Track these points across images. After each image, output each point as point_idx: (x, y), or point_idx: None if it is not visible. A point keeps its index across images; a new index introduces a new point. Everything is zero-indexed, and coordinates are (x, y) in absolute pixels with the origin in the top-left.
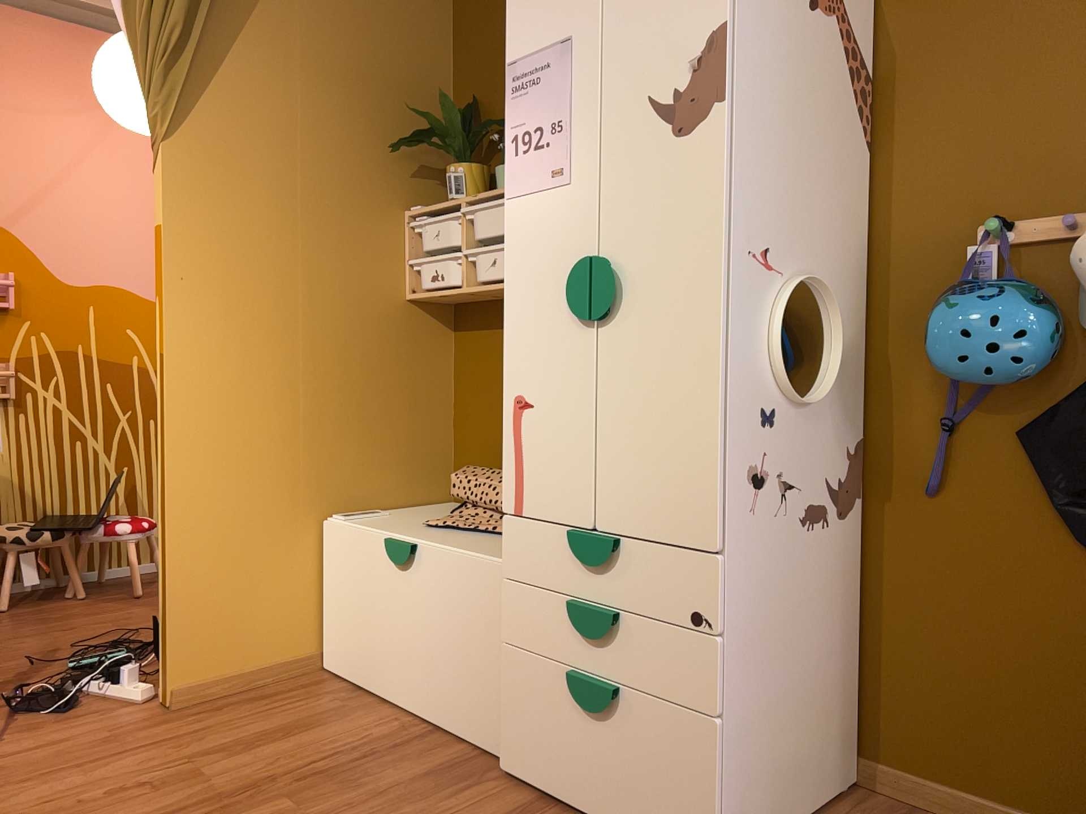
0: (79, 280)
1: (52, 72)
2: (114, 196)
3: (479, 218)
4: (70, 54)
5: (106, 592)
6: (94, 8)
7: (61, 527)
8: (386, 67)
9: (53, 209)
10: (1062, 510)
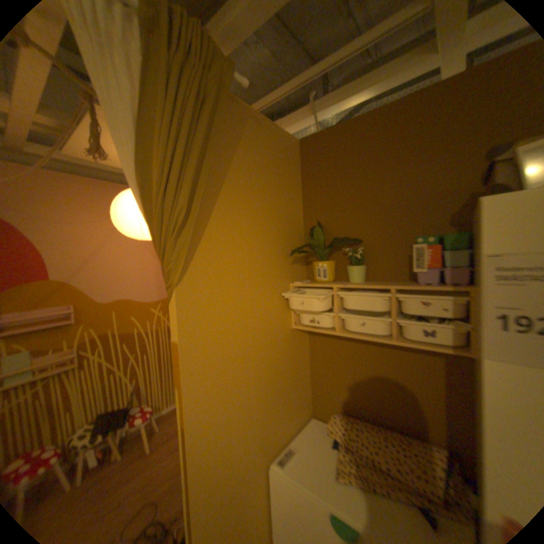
0: (105, 299)
1: (83, 202)
2: (119, 257)
3: (347, 297)
4: (92, 192)
5: (131, 450)
6: (102, 169)
7: (106, 430)
8: (278, 210)
9: (89, 268)
10: None
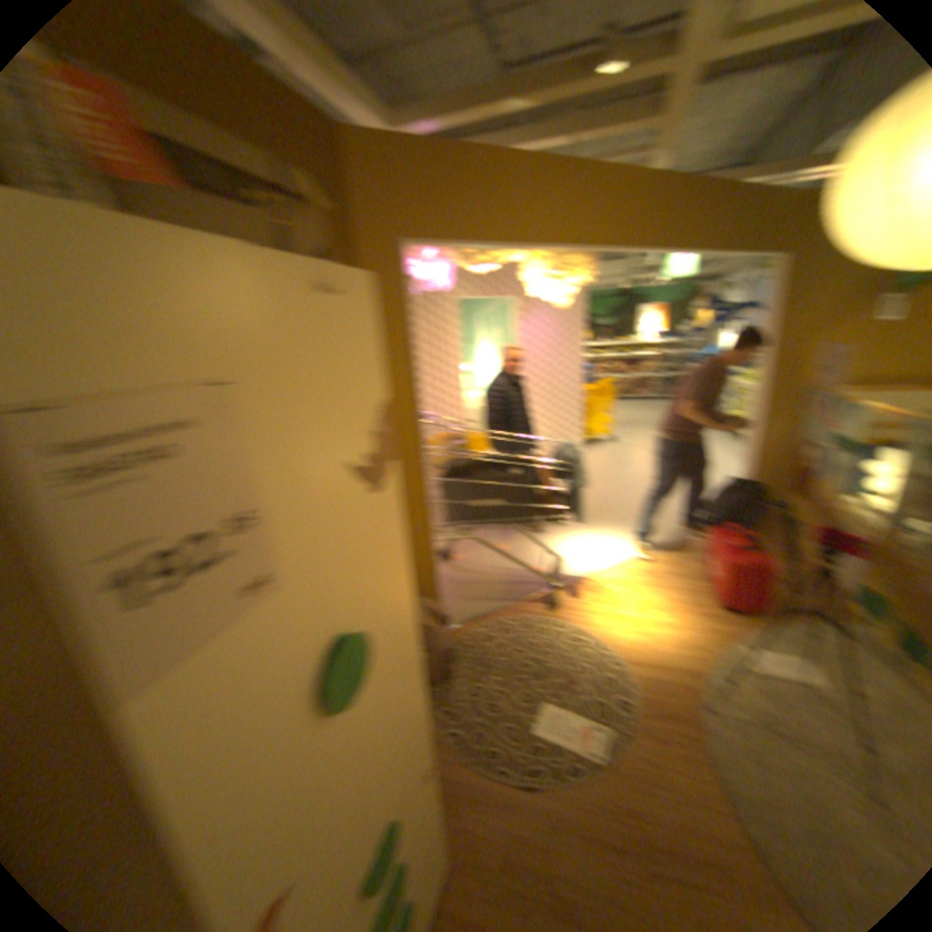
0: None
1: None
2: None
3: None
4: None
5: None
6: None
7: None
8: None
9: None
10: None
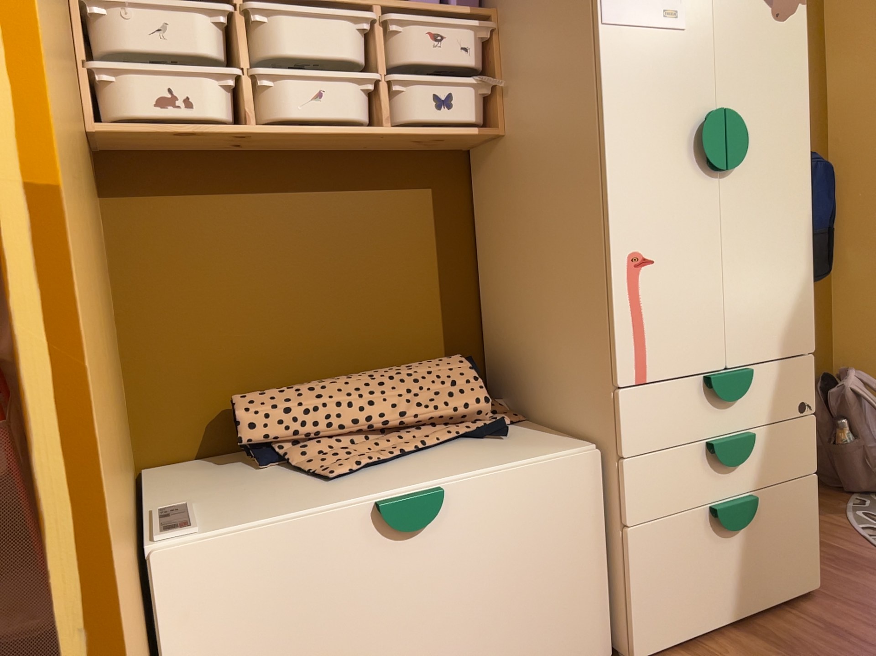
0: None
1: None
2: None
3: (275, 27)
4: None
5: None
6: None
7: None
8: None
9: None
10: None
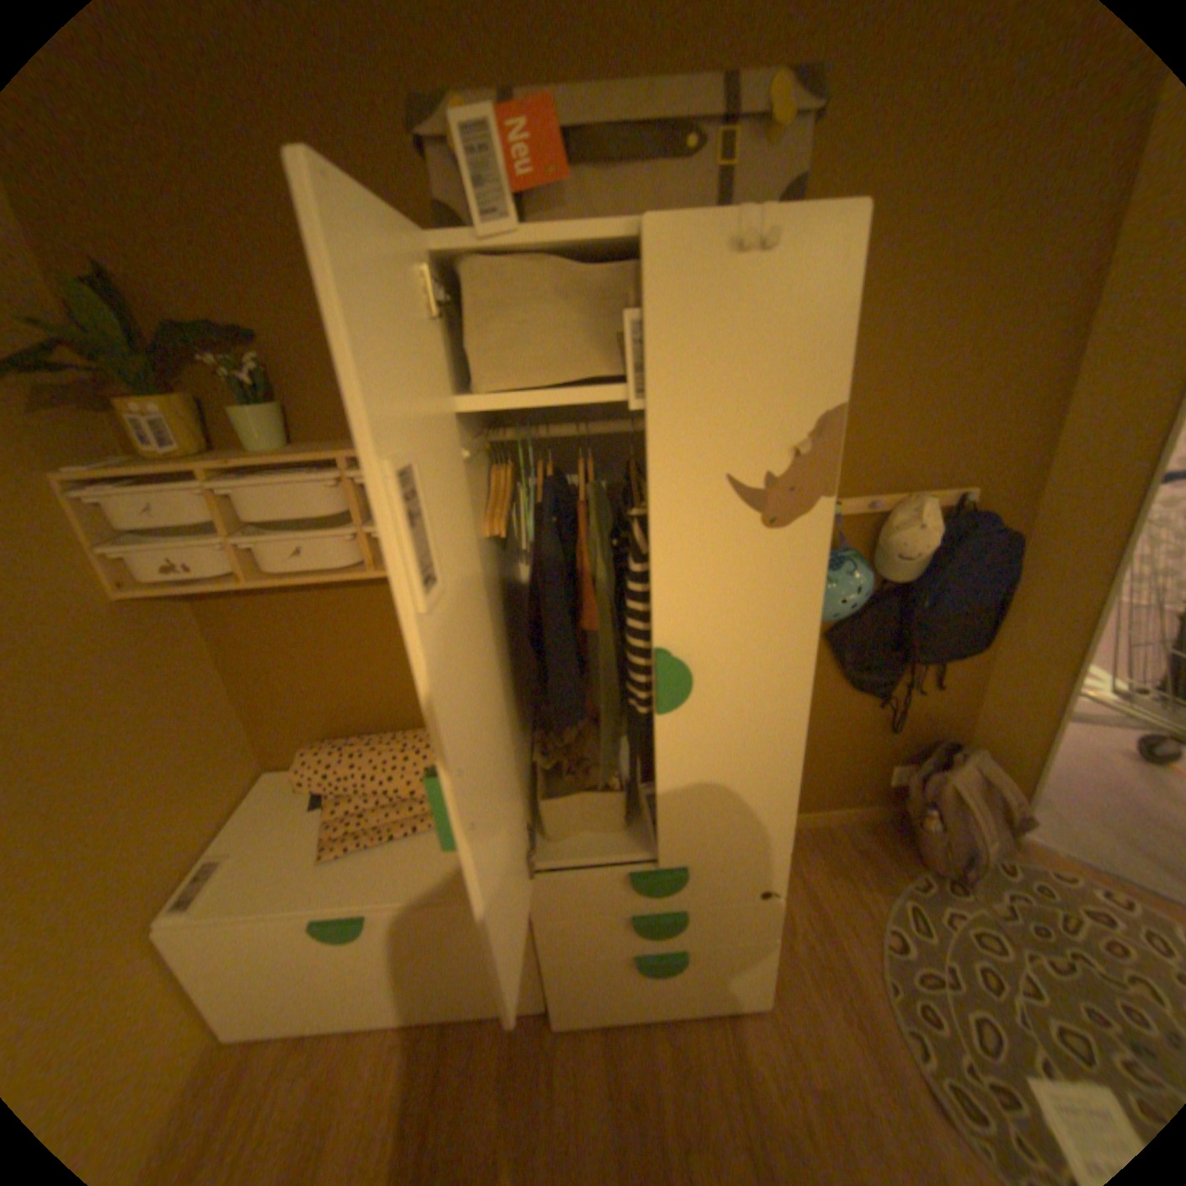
0: None
1: None
2: None
3: (242, 494)
4: None
5: None
6: None
7: None
8: None
9: None
10: (846, 674)
